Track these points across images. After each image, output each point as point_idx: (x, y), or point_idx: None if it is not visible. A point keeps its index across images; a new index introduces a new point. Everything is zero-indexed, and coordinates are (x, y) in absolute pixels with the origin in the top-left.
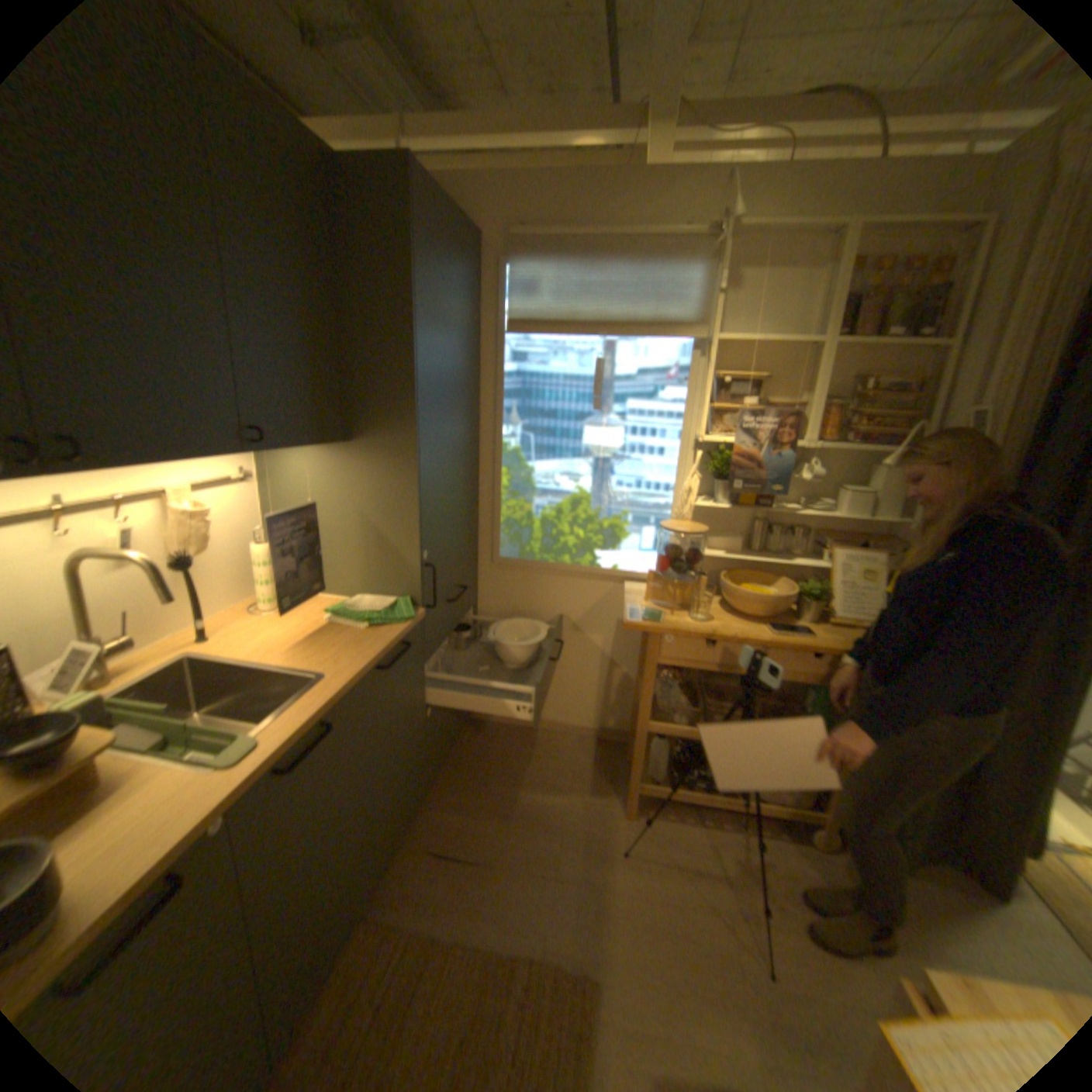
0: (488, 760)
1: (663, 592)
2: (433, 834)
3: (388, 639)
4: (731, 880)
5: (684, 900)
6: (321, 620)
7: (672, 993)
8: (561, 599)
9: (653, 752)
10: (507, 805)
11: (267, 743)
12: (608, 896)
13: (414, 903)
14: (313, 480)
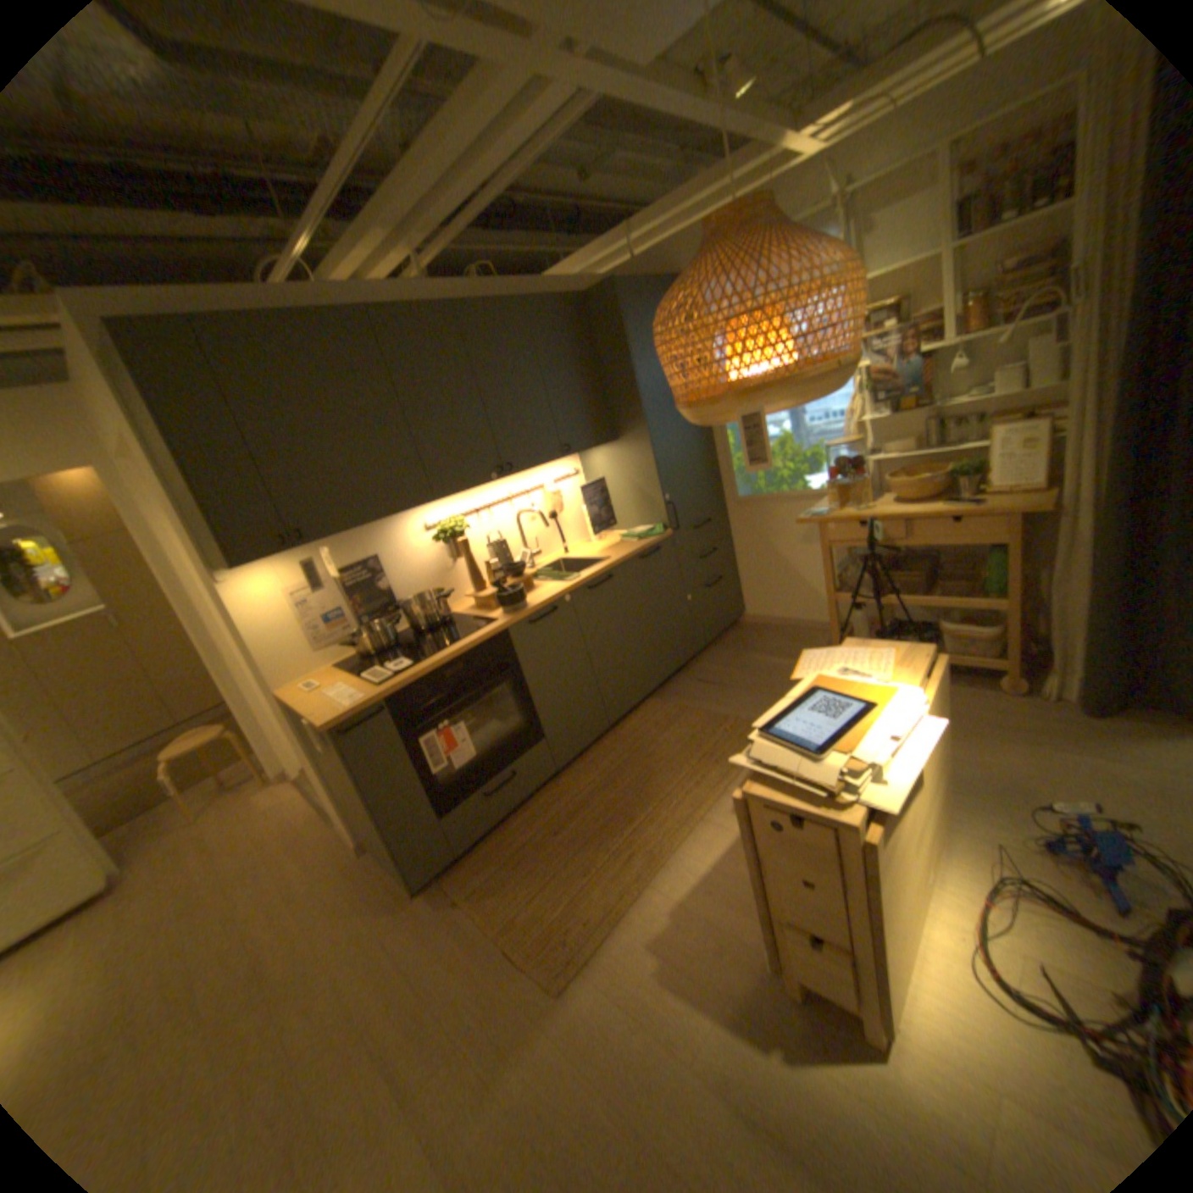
0: (746, 643)
1: (839, 496)
2: (699, 673)
3: (645, 545)
4: None
5: None
6: (616, 542)
7: None
8: (787, 520)
9: (855, 623)
10: (750, 663)
11: (583, 577)
12: None
13: (682, 696)
14: (604, 467)
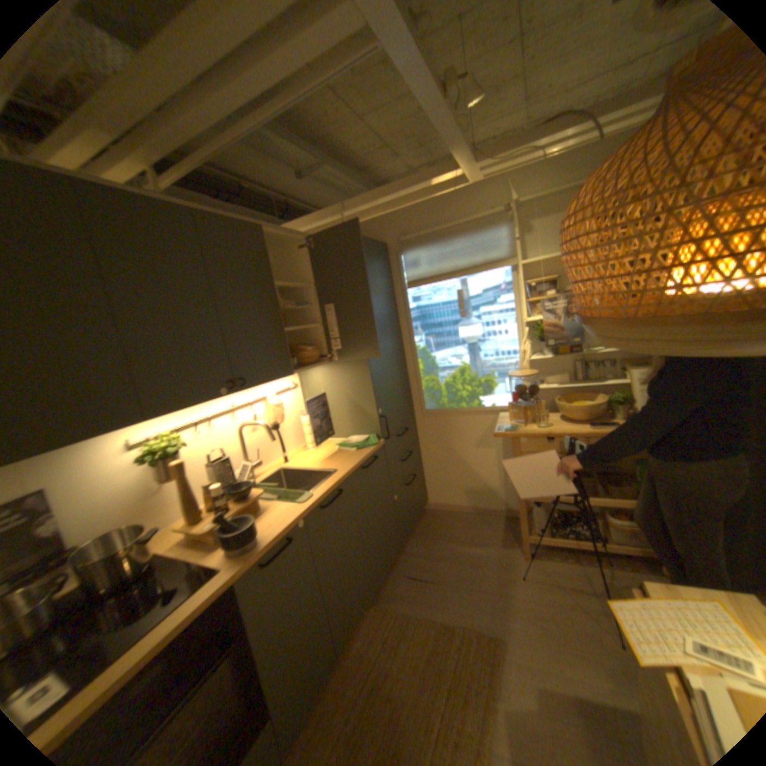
0: (437, 531)
1: (519, 414)
2: (406, 568)
3: (365, 454)
4: (597, 594)
5: (562, 604)
6: (334, 449)
7: (551, 650)
8: (465, 429)
9: (535, 516)
10: (448, 554)
11: (315, 495)
12: (511, 600)
13: (398, 600)
14: (323, 383)
